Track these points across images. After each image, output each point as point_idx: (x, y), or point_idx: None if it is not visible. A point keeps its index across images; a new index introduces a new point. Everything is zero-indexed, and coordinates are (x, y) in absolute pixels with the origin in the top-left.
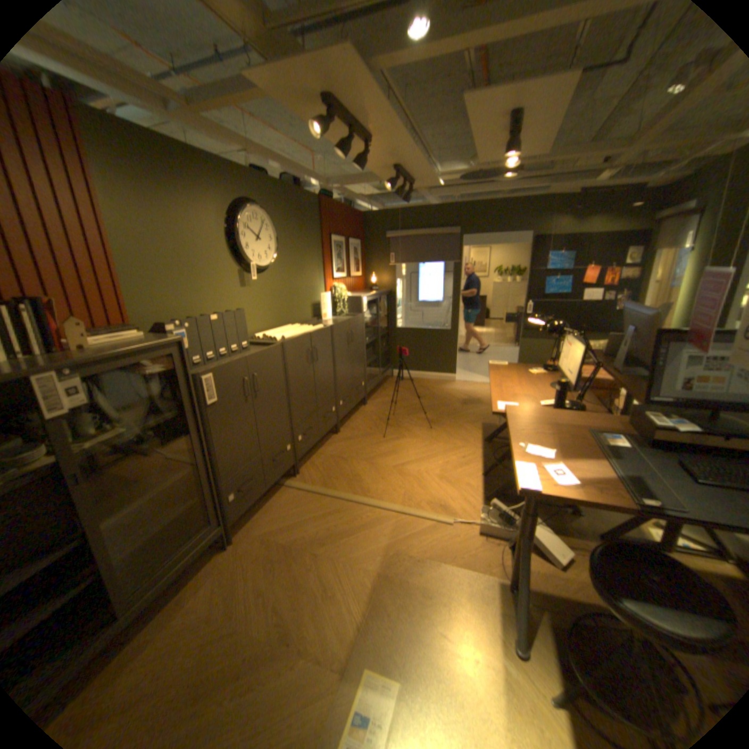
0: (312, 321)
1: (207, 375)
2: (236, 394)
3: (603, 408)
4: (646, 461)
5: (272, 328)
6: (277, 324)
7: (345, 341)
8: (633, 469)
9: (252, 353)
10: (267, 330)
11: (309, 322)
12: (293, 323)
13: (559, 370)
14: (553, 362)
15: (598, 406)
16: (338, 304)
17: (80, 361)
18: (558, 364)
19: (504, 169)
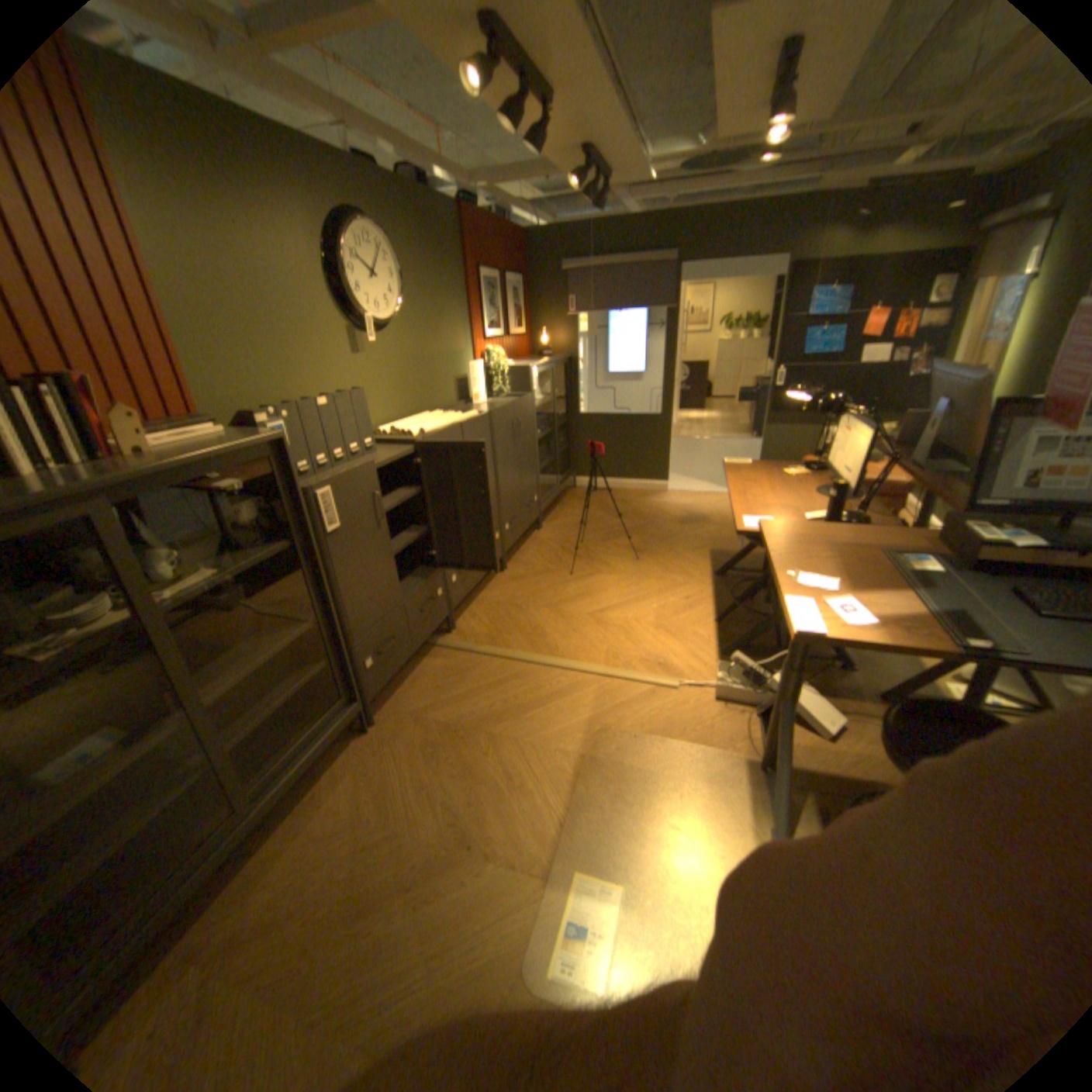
0: (460, 407)
1: (325, 489)
2: (367, 516)
3: (898, 520)
4: (971, 588)
5: (404, 418)
6: (409, 412)
7: (511, 436)
8: (953, 600)
9: (384, 456)
10: (396, 421)
11: (456, 407)
12: (432, 410)
13: (832, 468)
14: (822, 456)
15: (891, 517)
16: (497, 378)
17: (147, 471)
18: (830, 458)
19: (749, 149)
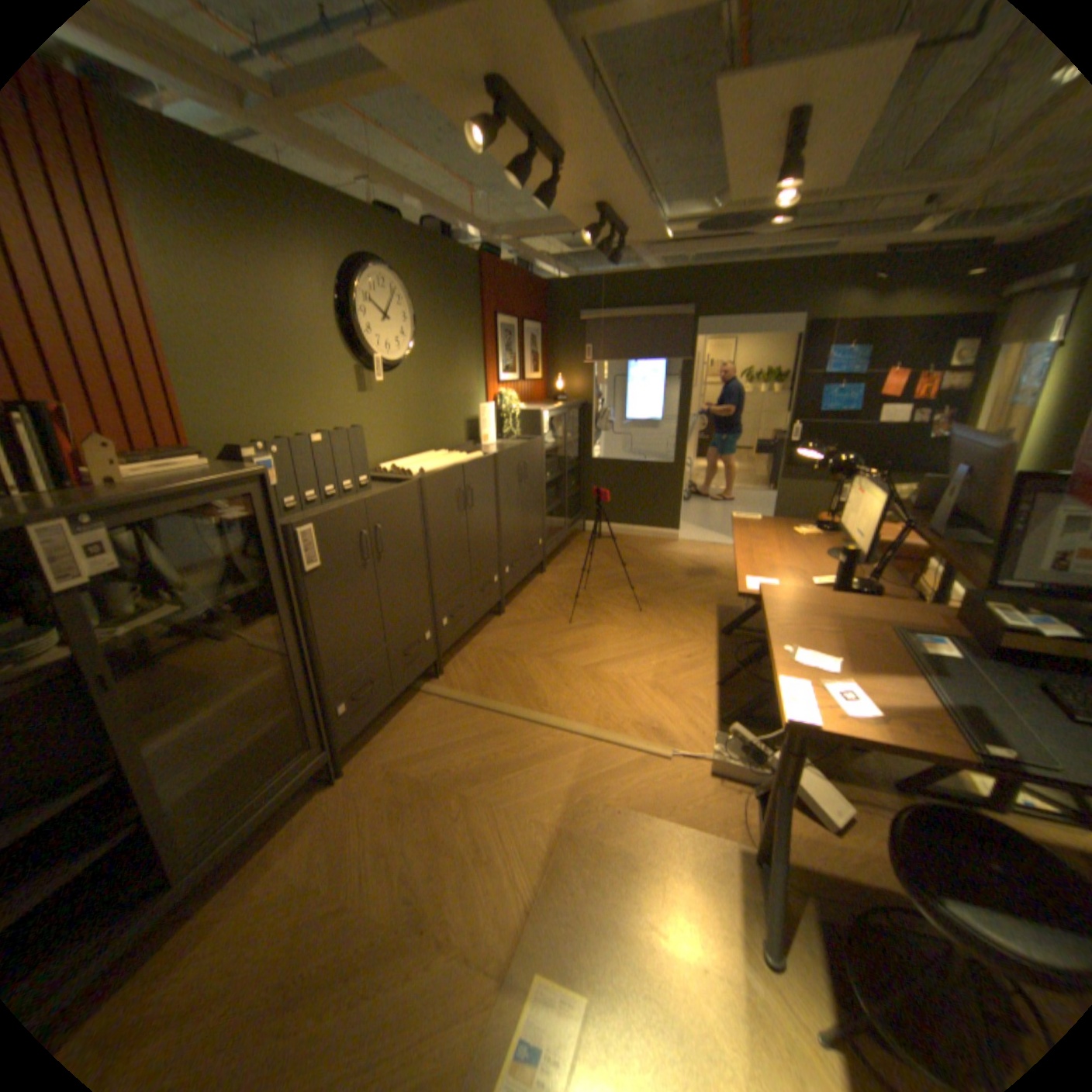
0: (466, 447)
1: (305, 527)
2: (350, 556)
3: (911, 591)
4: (987, 681)
5: (406, 457)
6: (413, 450)
7: (515, 478)
8: (967, 694)
9: (374, 495)
10: (398, 458)
11: (462, 448)
12: (437, 449)
13: (842, 530)
14: (833, 517)
15: (903, 588)
16: (506, 421)
17: (105, 504)
18: (840, 520)
19: (766, 214)
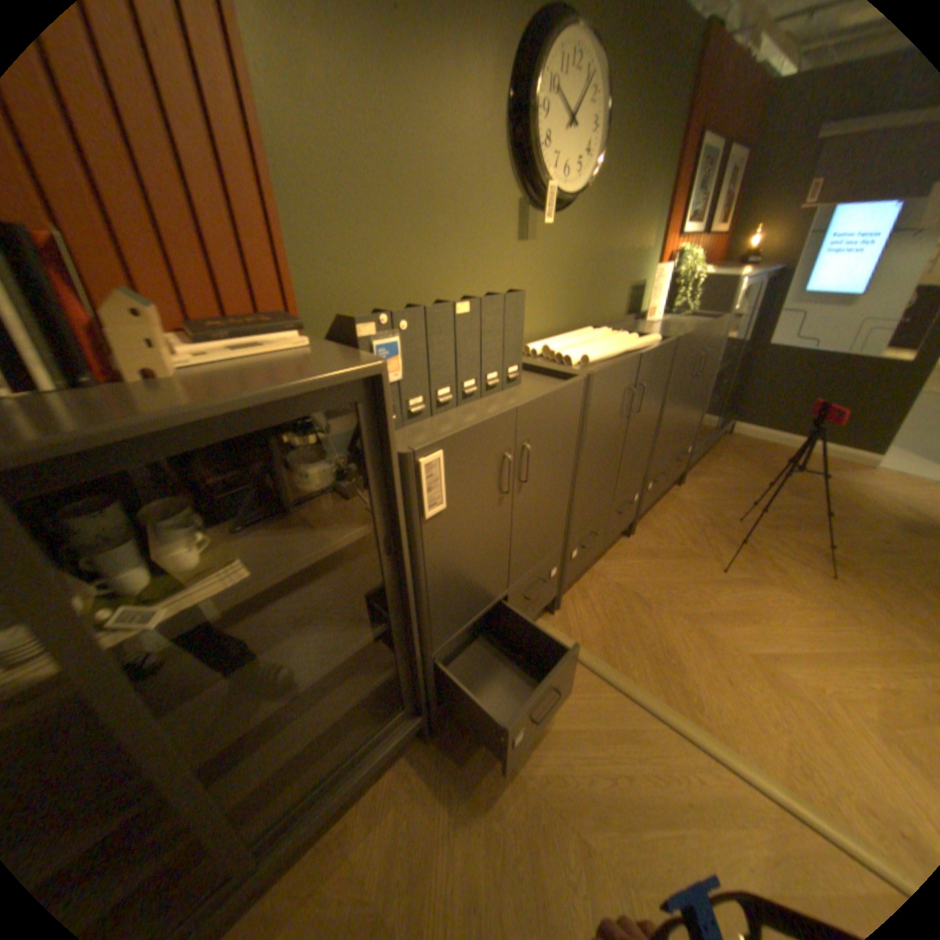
0: (626, 322)
1: (431, 456)
2: (485, 490)
3: None
4: None
5: (557, 332)
6: (566, 324)
7: (690, 371)
8: None
9: (529, 401)
10: (547, 335)
11: (622, 323)
12: (592, 324)
13: None
14: None
15: None
16: (683, 288)
17: (74, 443)
18: None
19: None
